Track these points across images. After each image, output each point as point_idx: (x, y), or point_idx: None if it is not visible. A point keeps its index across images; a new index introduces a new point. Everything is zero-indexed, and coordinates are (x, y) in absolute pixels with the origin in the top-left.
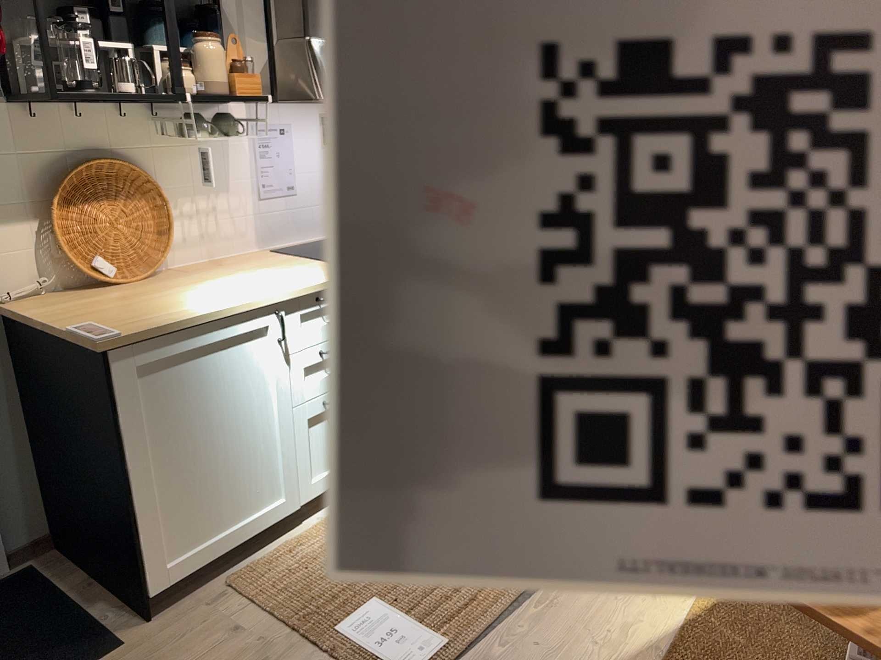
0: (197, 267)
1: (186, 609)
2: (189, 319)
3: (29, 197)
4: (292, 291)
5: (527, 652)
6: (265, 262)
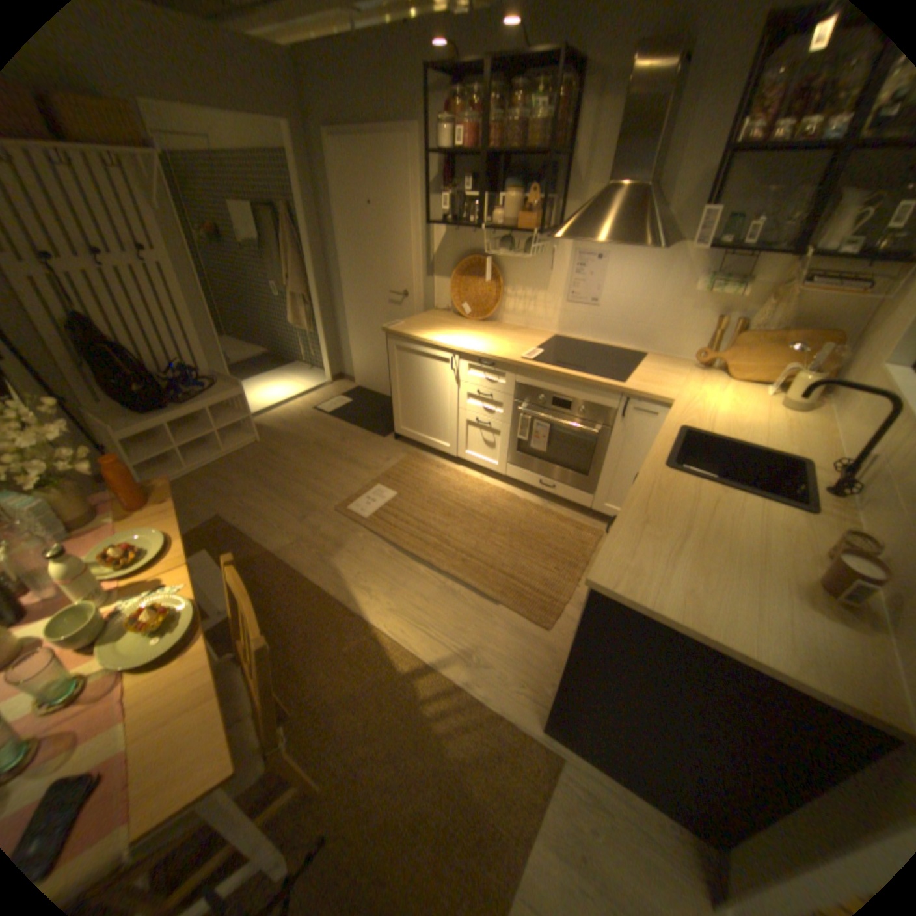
0: (508, 326)
1: (401, 446)
2: (412, 336)
3: (453, 267)
4: (462, 348)
5: (359, 545)
6: (527, 337)
